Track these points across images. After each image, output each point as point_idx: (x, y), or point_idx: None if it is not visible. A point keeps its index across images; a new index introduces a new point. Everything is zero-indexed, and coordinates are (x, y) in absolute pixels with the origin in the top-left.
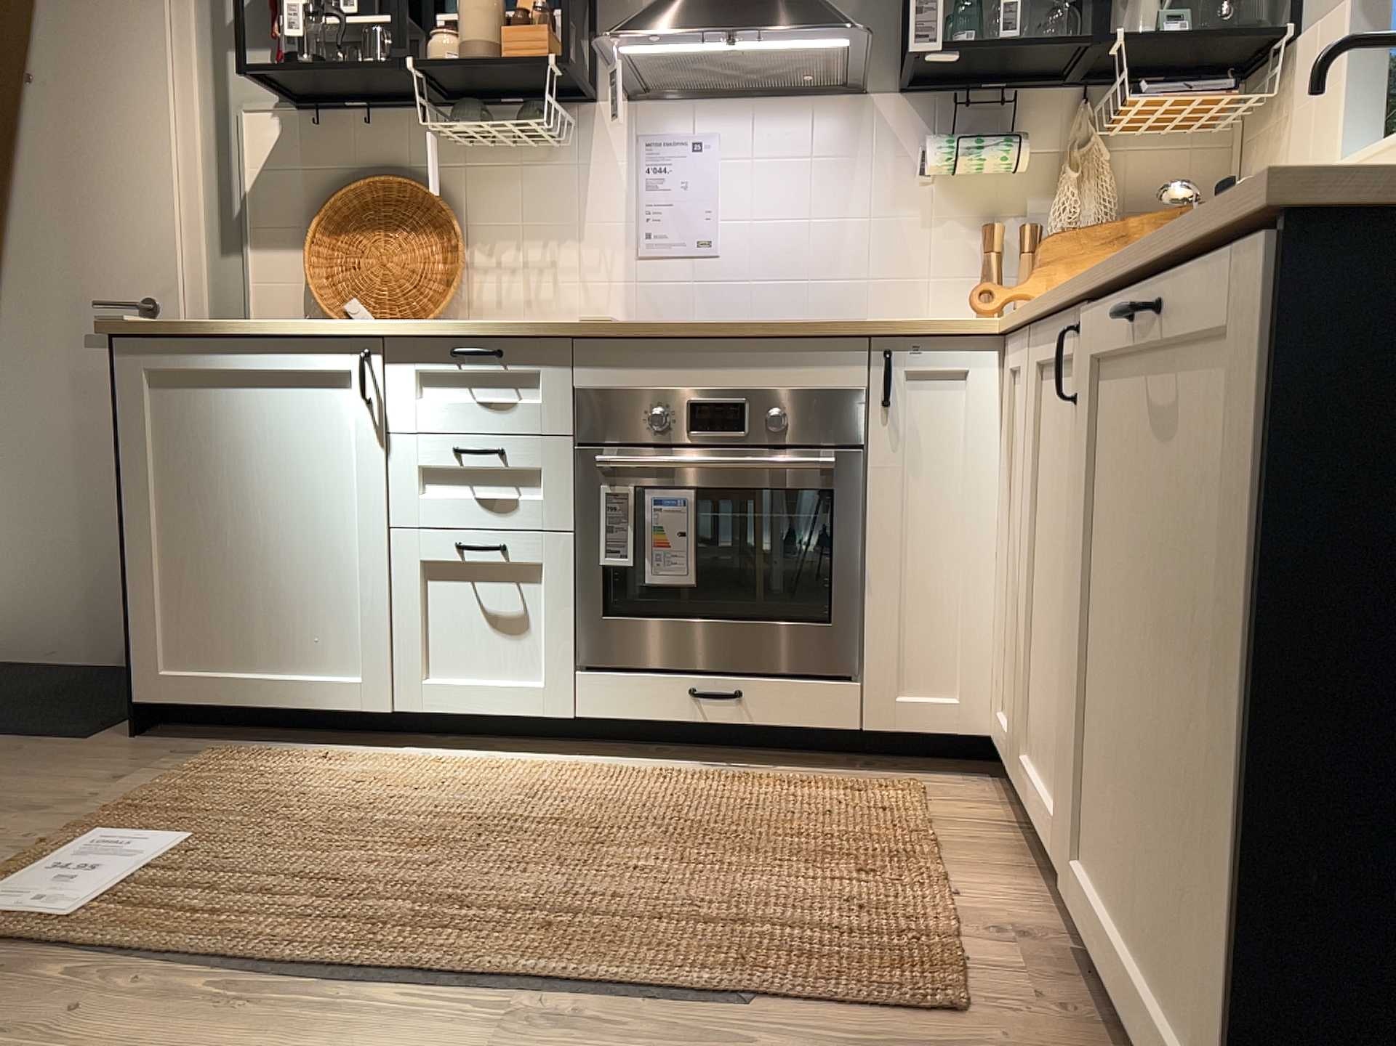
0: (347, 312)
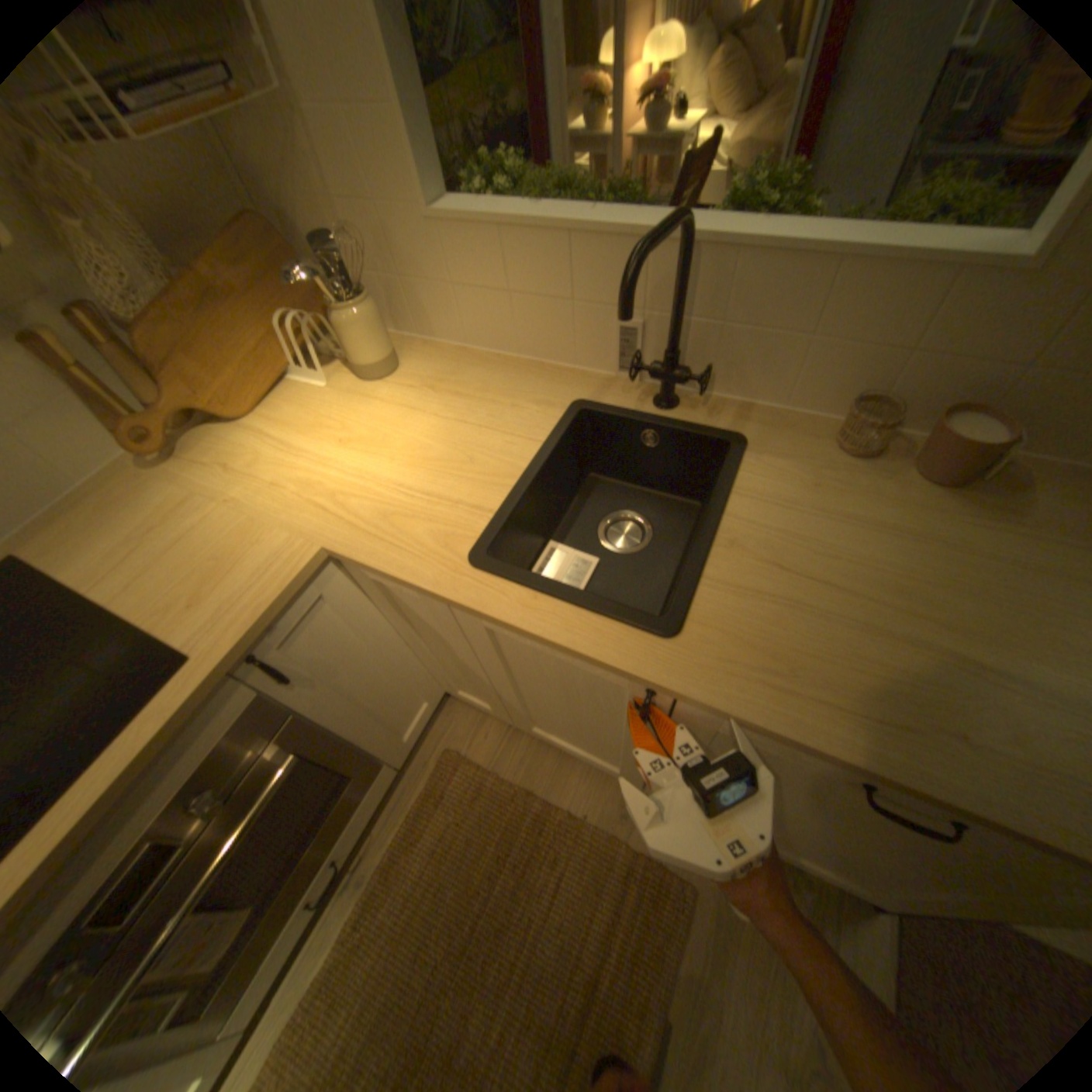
0: None
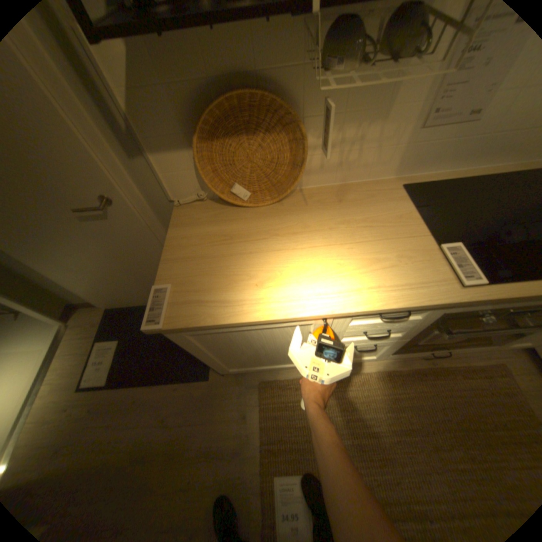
0: (235, 191)
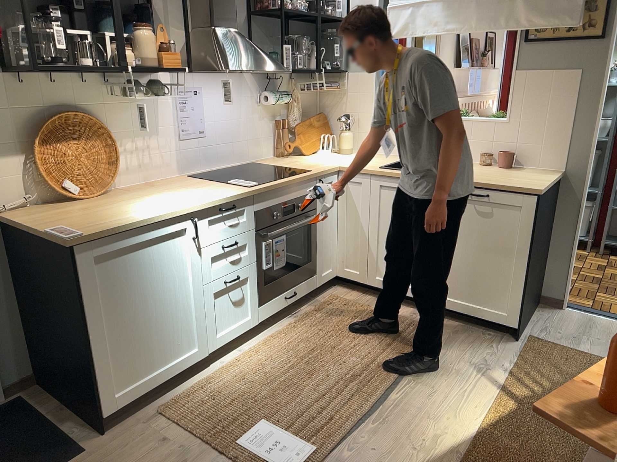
0: (66, 188)
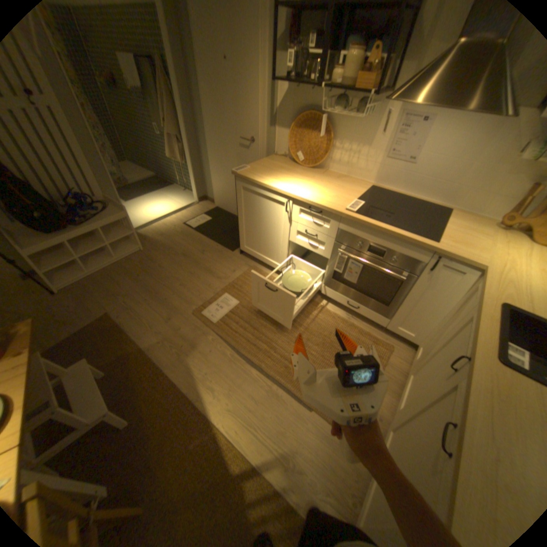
0: (298, 155)
